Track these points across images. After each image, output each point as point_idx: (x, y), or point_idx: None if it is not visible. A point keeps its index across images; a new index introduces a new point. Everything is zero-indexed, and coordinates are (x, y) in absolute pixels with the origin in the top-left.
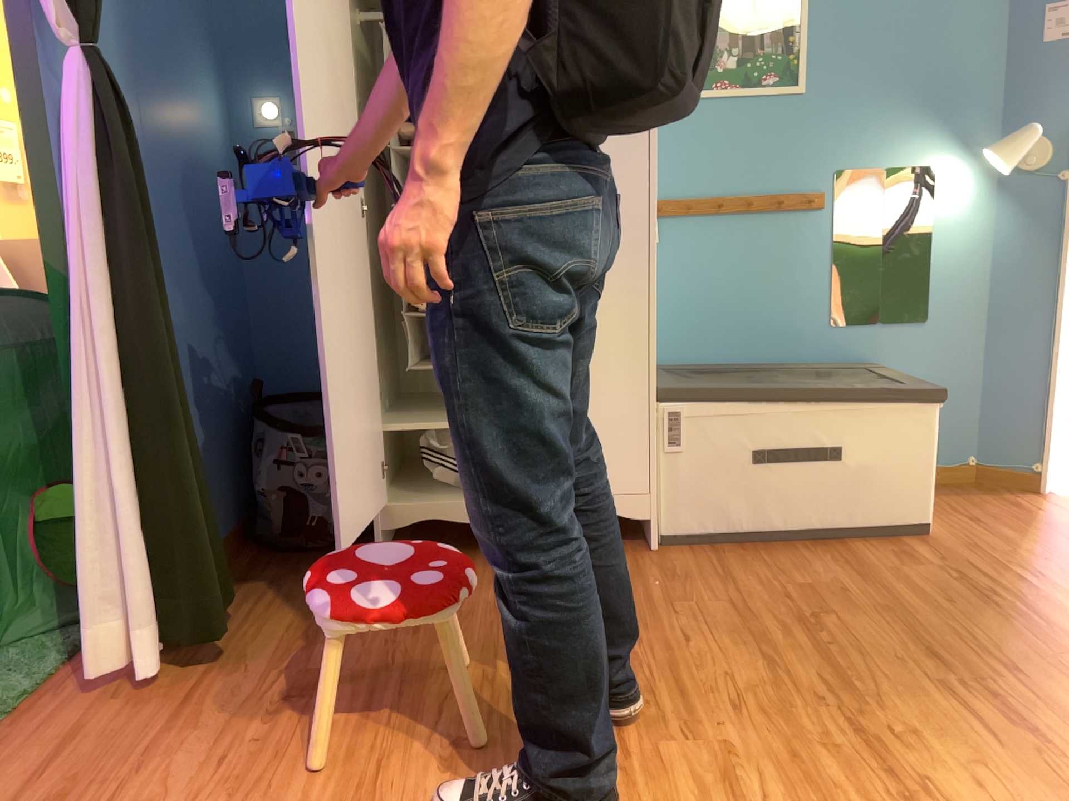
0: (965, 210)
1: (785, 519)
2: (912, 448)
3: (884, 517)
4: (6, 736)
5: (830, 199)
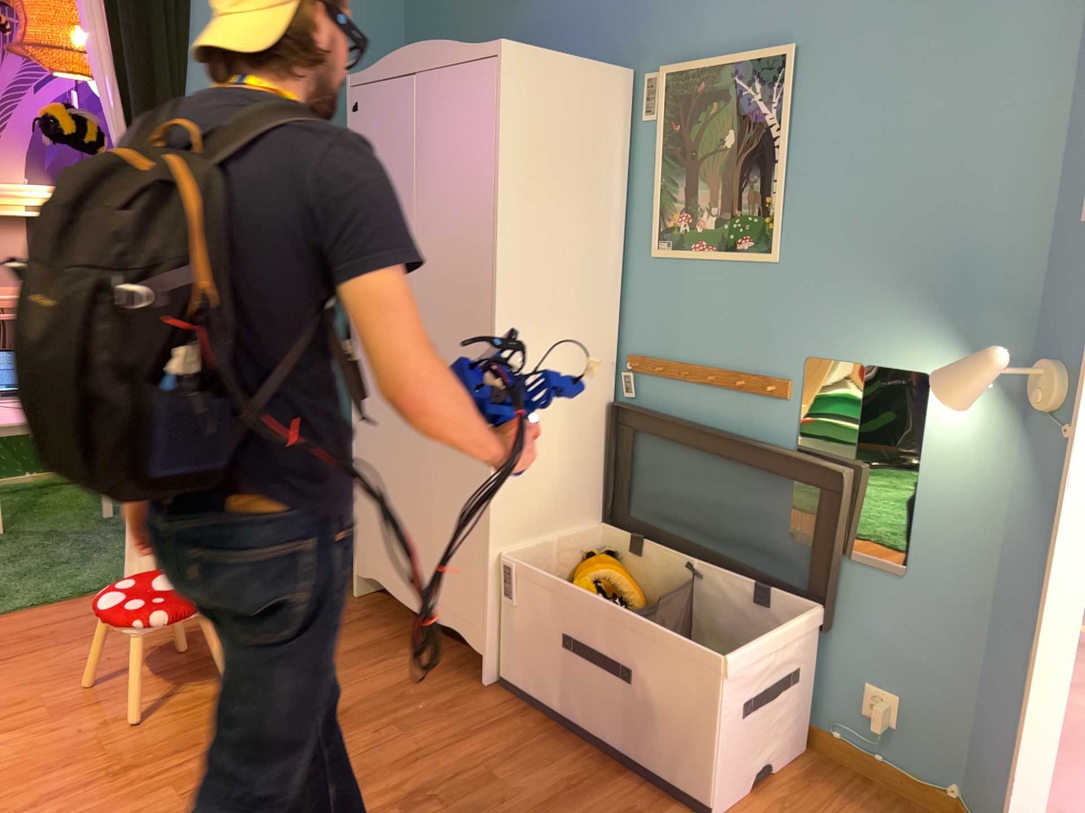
0: (967, 442)
1: (589, 719)
2: (701, 710)
3: (672, 771)
4: (80, 601)
5: (798, 390)
